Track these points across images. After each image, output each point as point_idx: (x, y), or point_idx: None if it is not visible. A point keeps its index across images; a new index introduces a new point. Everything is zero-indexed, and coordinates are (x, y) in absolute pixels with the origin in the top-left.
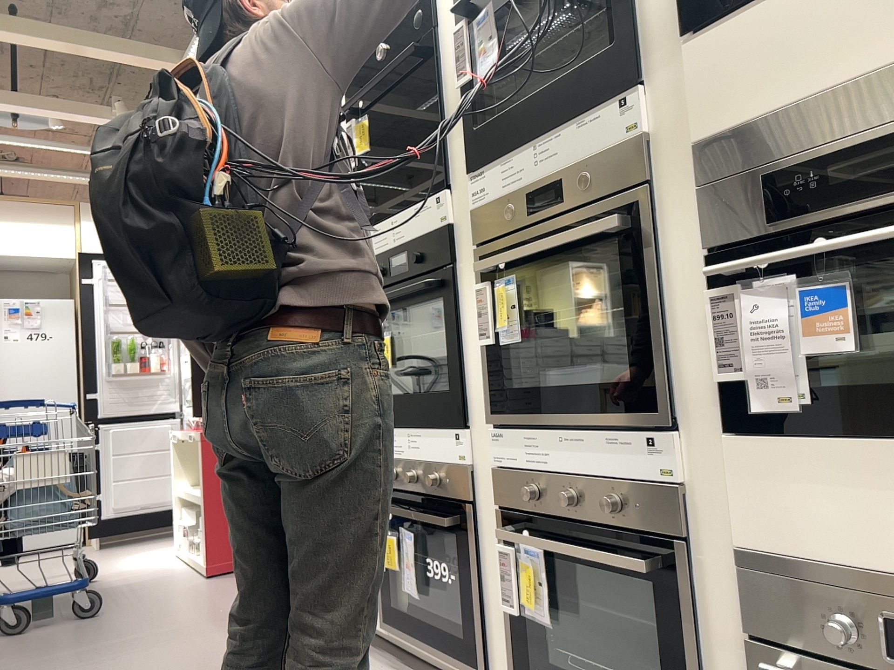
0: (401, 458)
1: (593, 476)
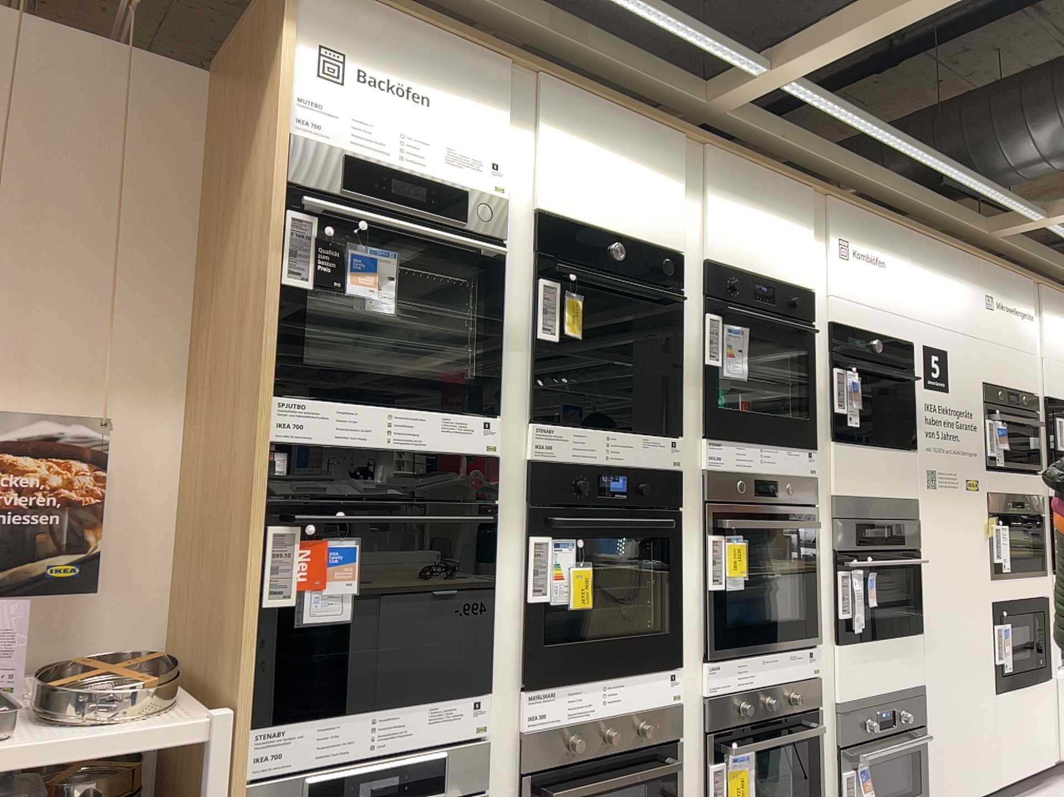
0: (590, 717)
1: (780, 682)
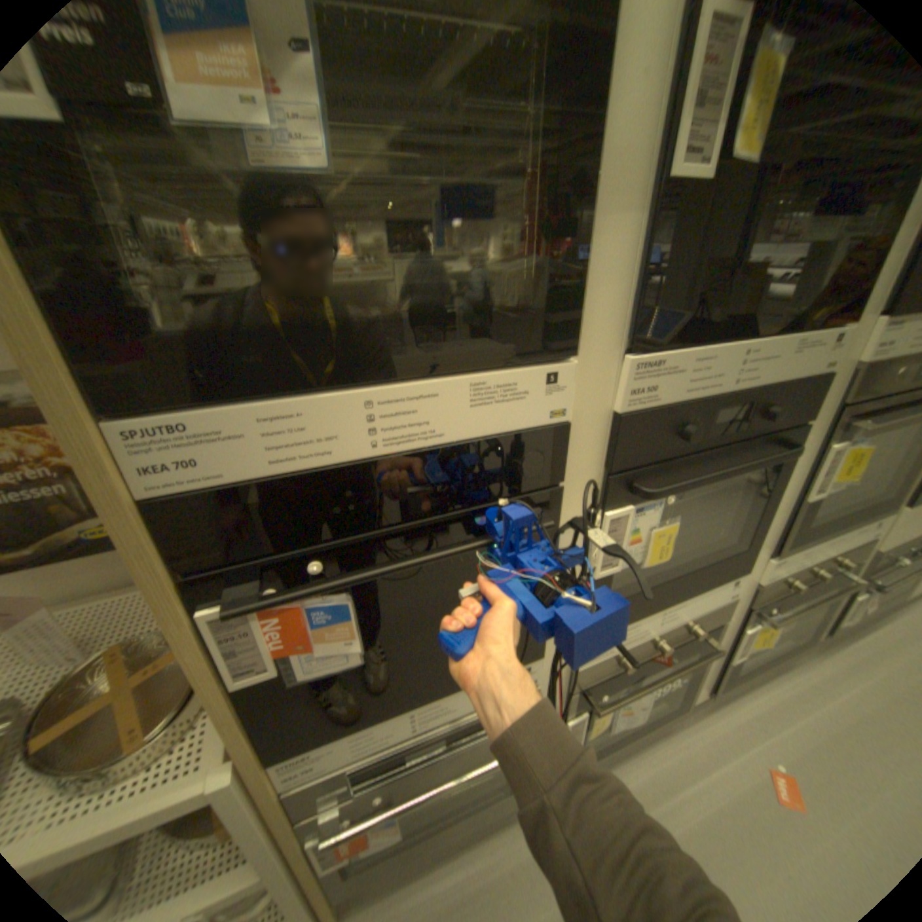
0: (645, 640)
1: (838, 556)
